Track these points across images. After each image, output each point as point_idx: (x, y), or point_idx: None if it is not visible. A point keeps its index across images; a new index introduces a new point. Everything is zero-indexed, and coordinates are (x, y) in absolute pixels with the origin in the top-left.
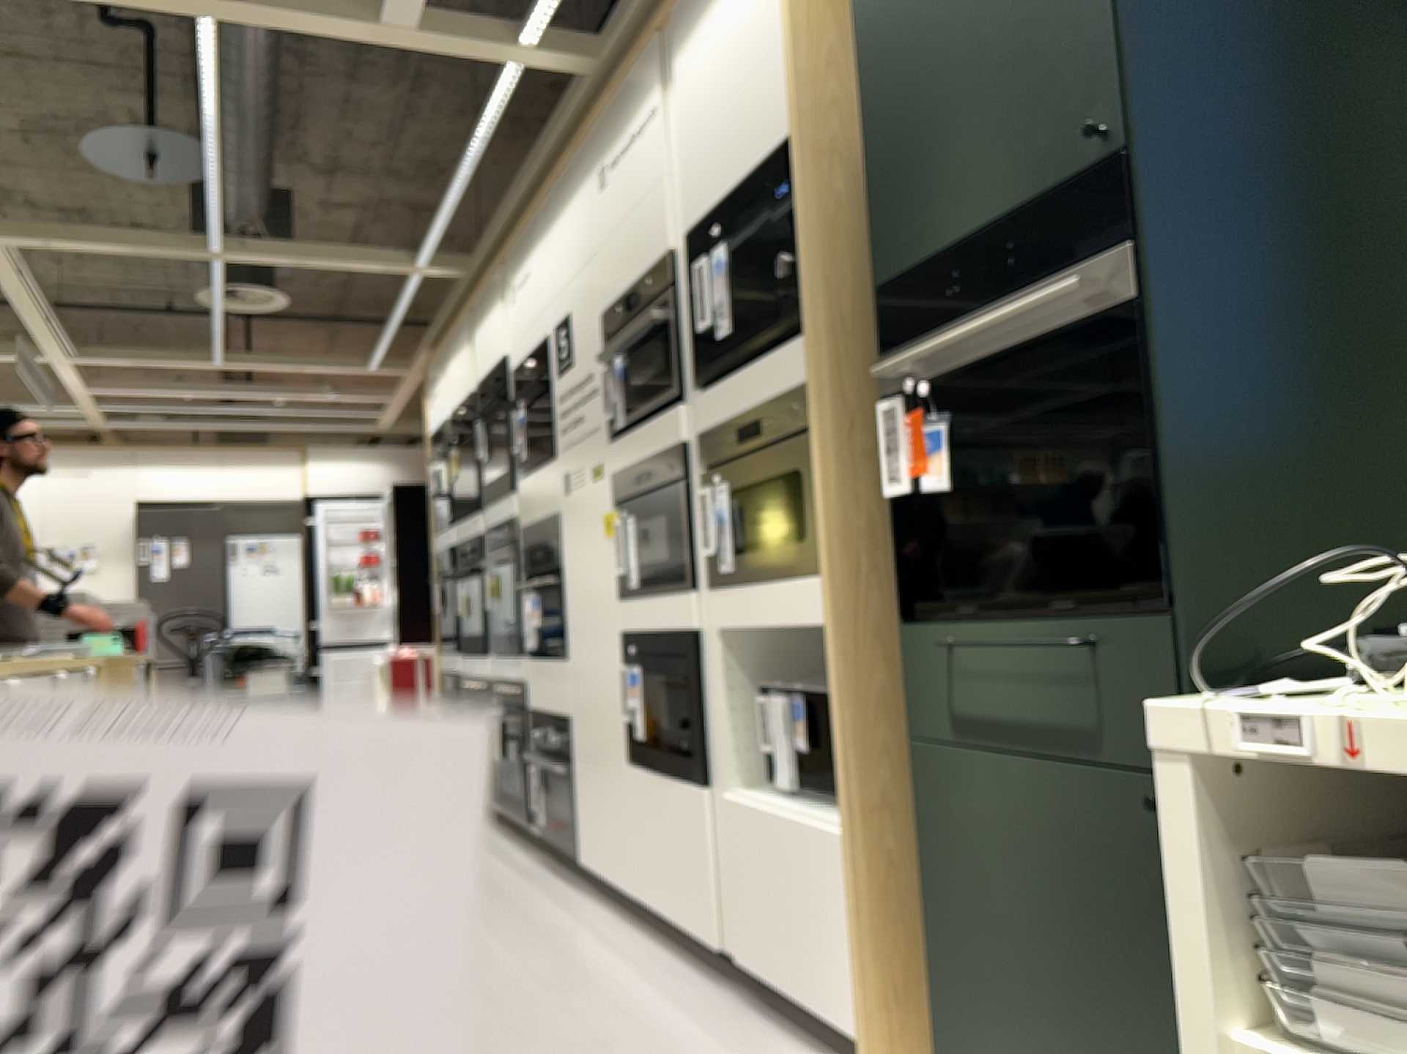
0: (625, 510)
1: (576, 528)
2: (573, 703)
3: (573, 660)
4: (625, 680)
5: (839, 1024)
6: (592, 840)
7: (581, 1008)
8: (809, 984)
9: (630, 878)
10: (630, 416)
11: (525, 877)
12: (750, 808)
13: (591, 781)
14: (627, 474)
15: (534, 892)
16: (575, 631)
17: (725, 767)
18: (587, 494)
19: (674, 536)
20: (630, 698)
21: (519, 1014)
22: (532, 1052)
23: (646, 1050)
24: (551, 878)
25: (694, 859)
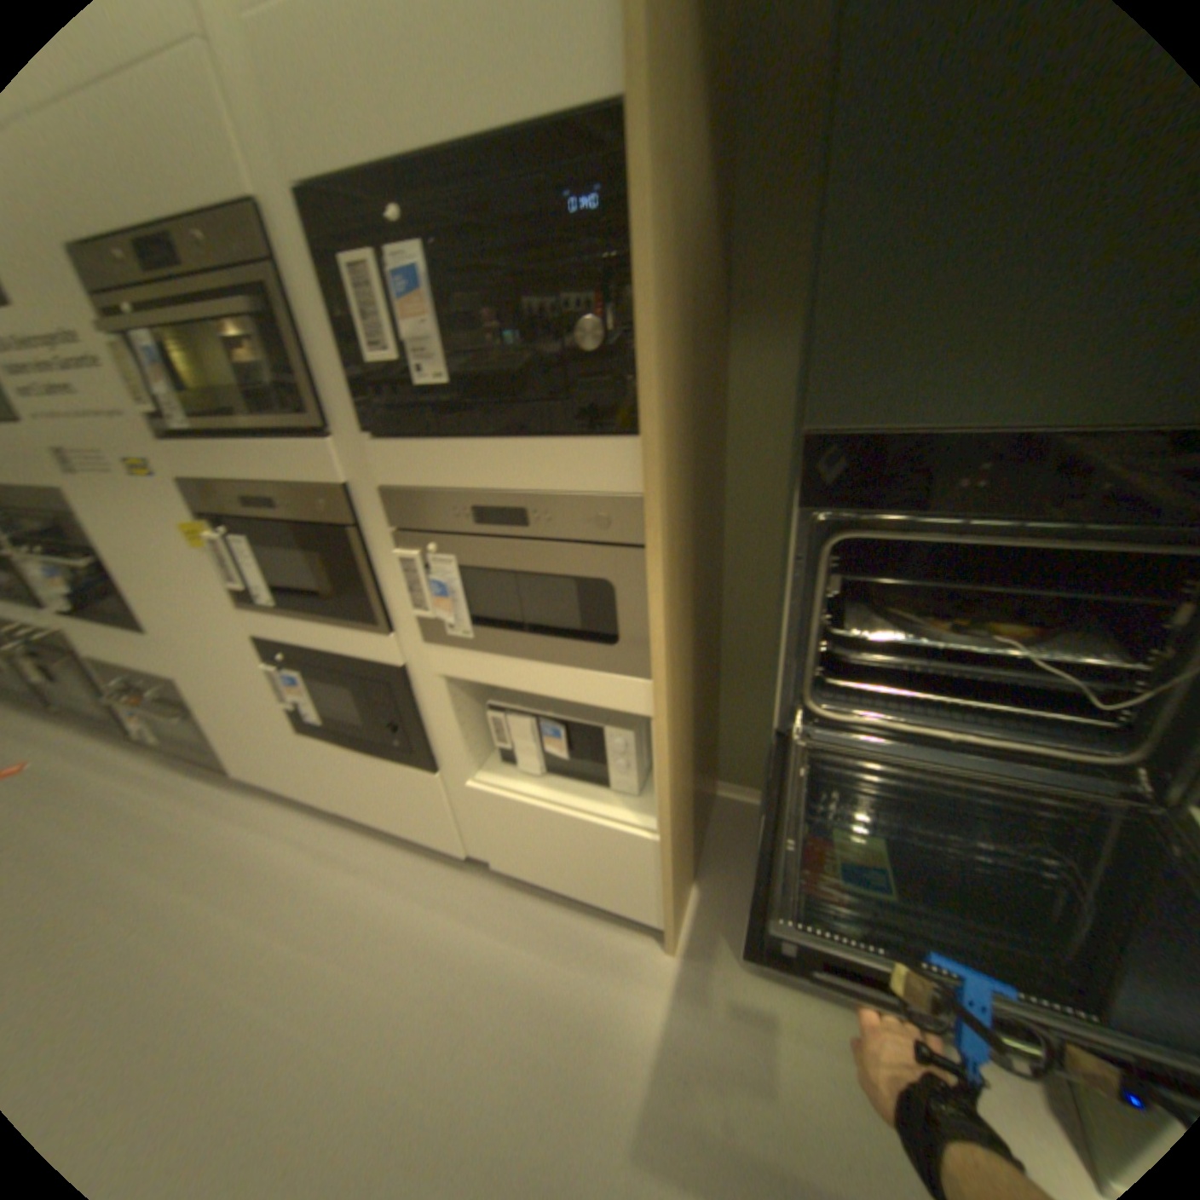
0: (212, 529)
1: (103, 520)
2: (166, 674)
3: (150, 640)
4: (267, 680)
5: (621, 915)
6: (240, 770)
7: (370, 965)
8: (584, 894)
9: (314, 802)
10: (190, 423)
11: (154, 794)
12: (500, 798)
13: (223, 734)
14: (205, 491)
15: (183, 814)
16: (145, 617)
17: (447, 762)
18: (117, 490)
19: (329, 577)
20: (282, 694)
21: (320, 1011)
22: (381, 1062)
23: (470, 990)
24: (184, 784)
25: (415, 810)
